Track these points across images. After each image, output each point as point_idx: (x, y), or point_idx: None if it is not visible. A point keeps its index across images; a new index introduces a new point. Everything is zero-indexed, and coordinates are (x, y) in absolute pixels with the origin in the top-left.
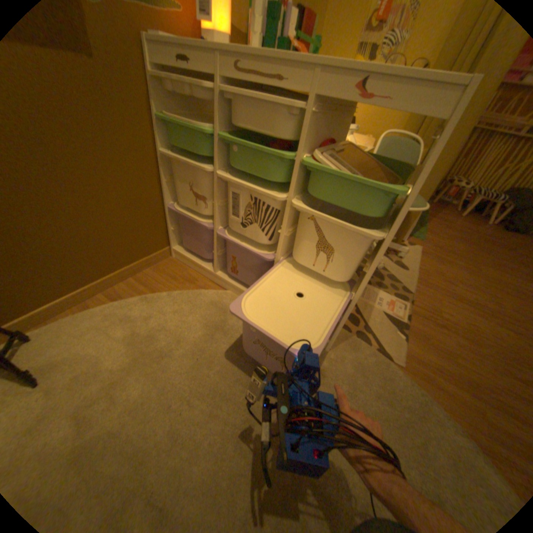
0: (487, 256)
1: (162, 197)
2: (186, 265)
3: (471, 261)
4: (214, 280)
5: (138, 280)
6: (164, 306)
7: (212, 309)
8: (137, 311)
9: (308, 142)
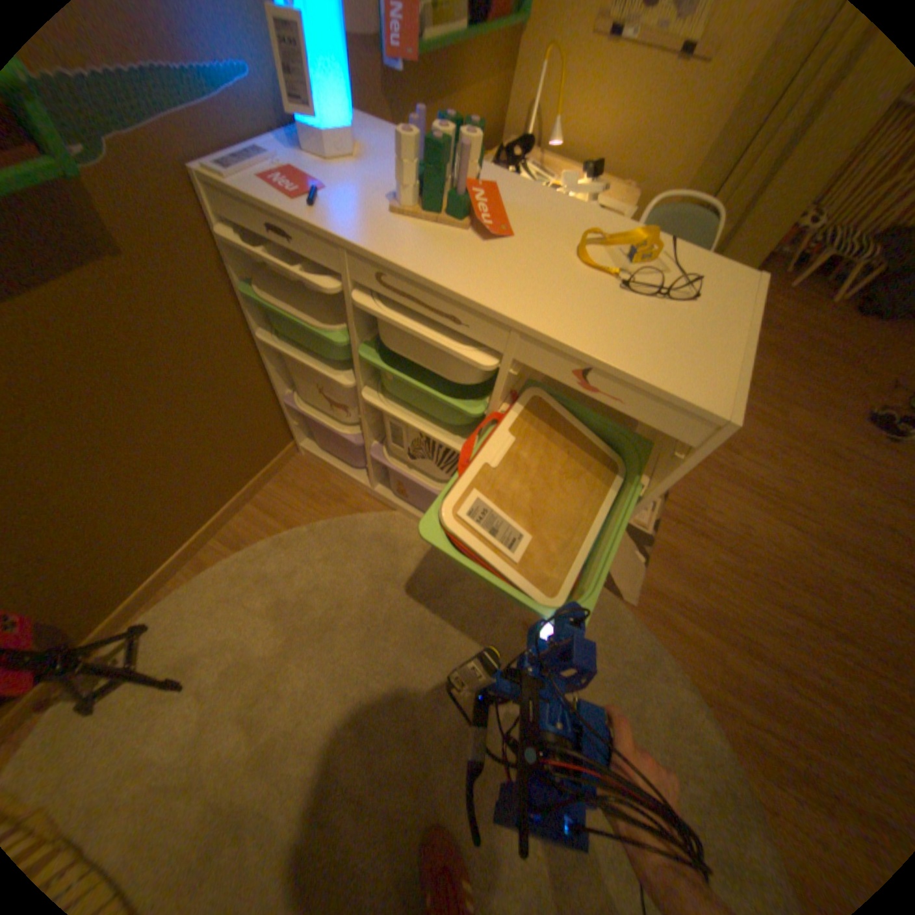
0: (806, 383)
1: (271, 385)
2: (325, 469)
3: (777, 399)
4: (372, 495)
5: (260, 507)
6: (309, 552)
7: (376, 547)
8: (272, 565)
9: (505, 392)
